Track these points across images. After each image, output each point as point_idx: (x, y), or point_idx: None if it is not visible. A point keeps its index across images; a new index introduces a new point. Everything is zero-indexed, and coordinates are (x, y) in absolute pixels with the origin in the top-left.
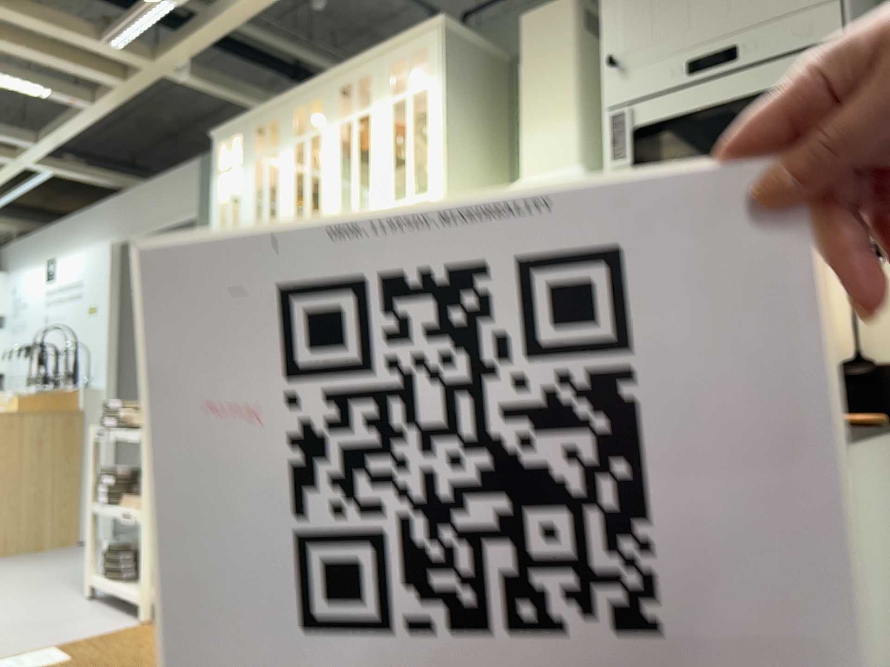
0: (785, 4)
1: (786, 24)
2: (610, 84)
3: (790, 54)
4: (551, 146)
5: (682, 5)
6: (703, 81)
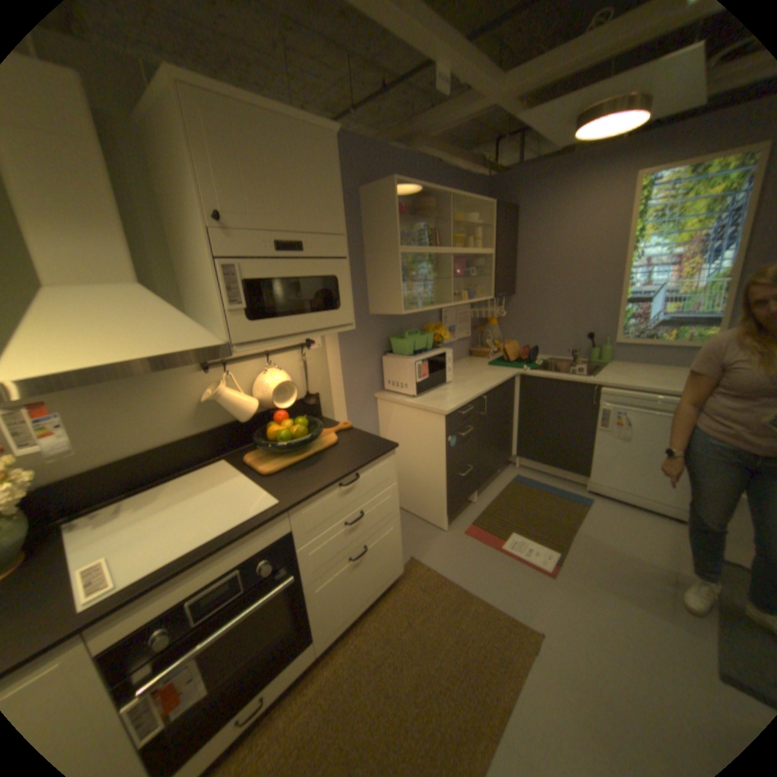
0: (323, 227)
1: (325, 240)
2: (214, 235)
3: (323, 256)
4: (93, 256)
5: (266, 193)
6: (281, 256)
